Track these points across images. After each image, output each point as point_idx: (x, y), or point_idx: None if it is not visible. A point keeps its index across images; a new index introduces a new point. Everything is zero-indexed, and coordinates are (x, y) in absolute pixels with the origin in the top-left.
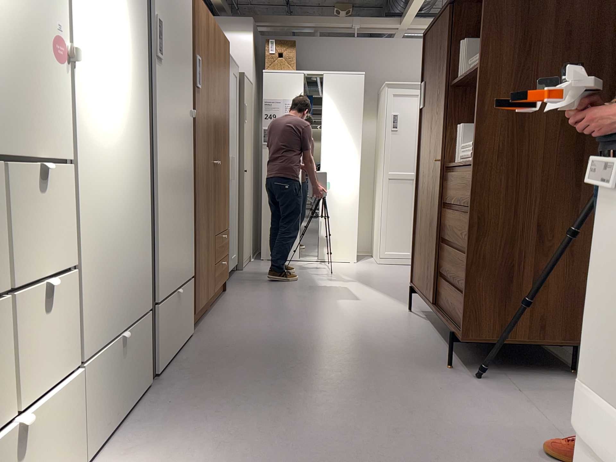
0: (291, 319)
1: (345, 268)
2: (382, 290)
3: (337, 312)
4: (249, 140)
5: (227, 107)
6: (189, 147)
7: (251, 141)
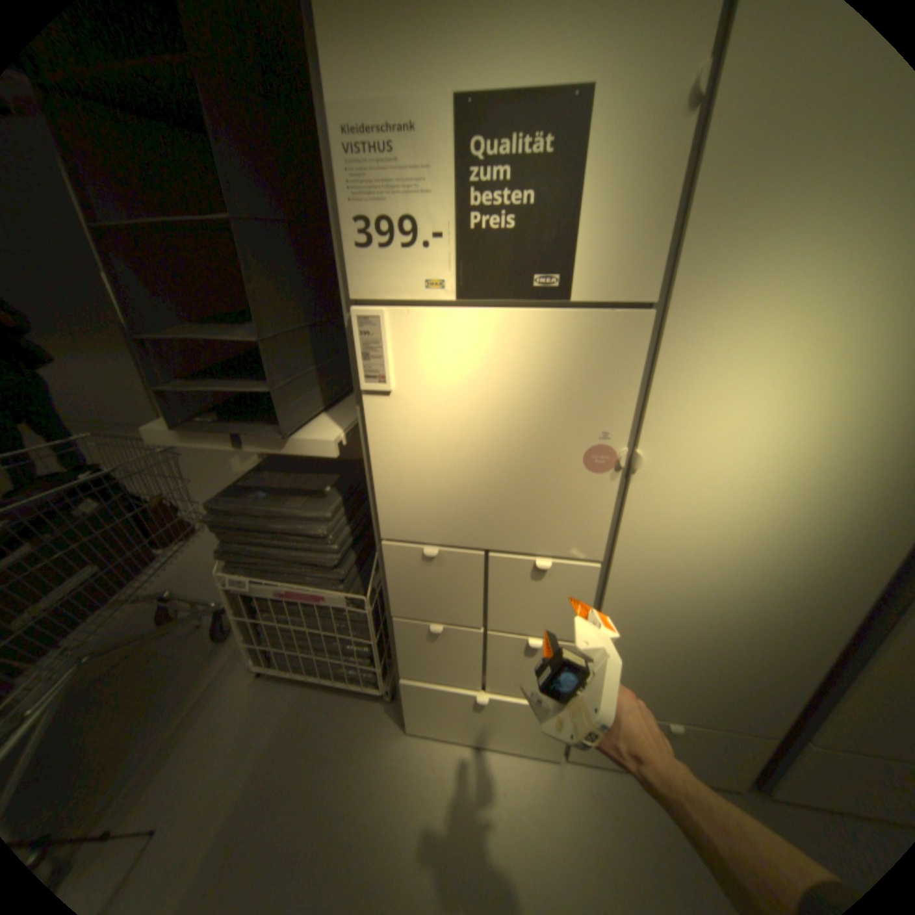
0: None
1: None
2: None
3: None
4: None
5: None
6: None
7: None
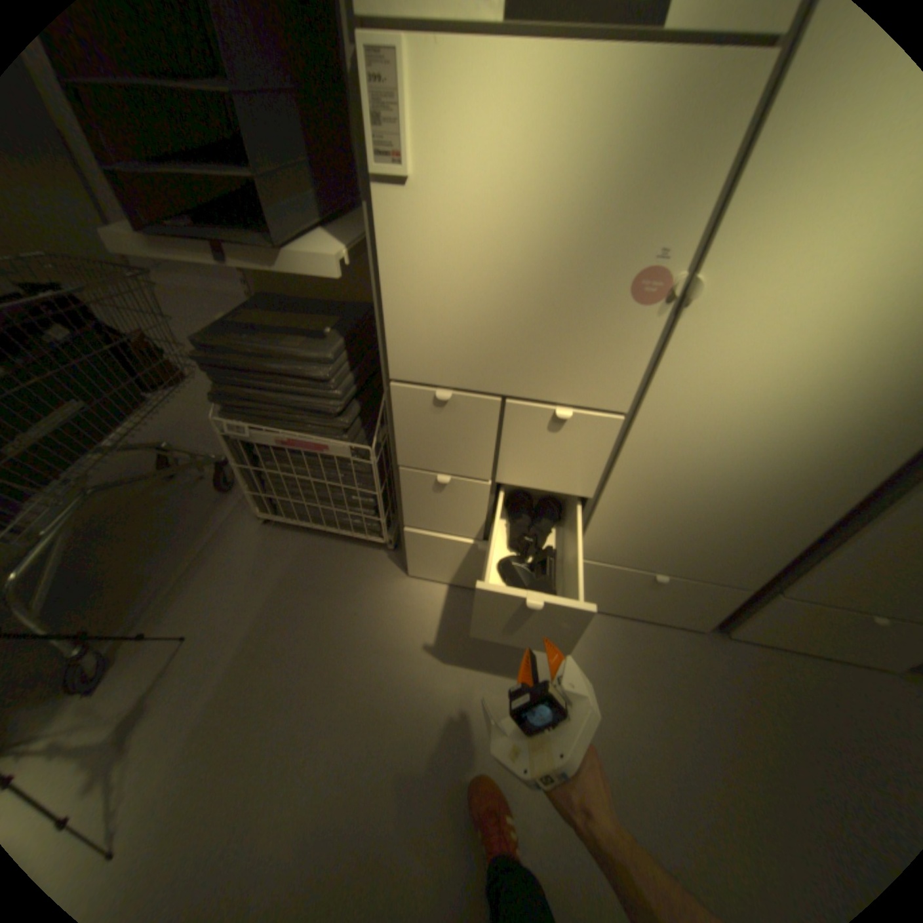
0: None
1: None
2: None
3: None
4: None
5: None
6: None
7: None
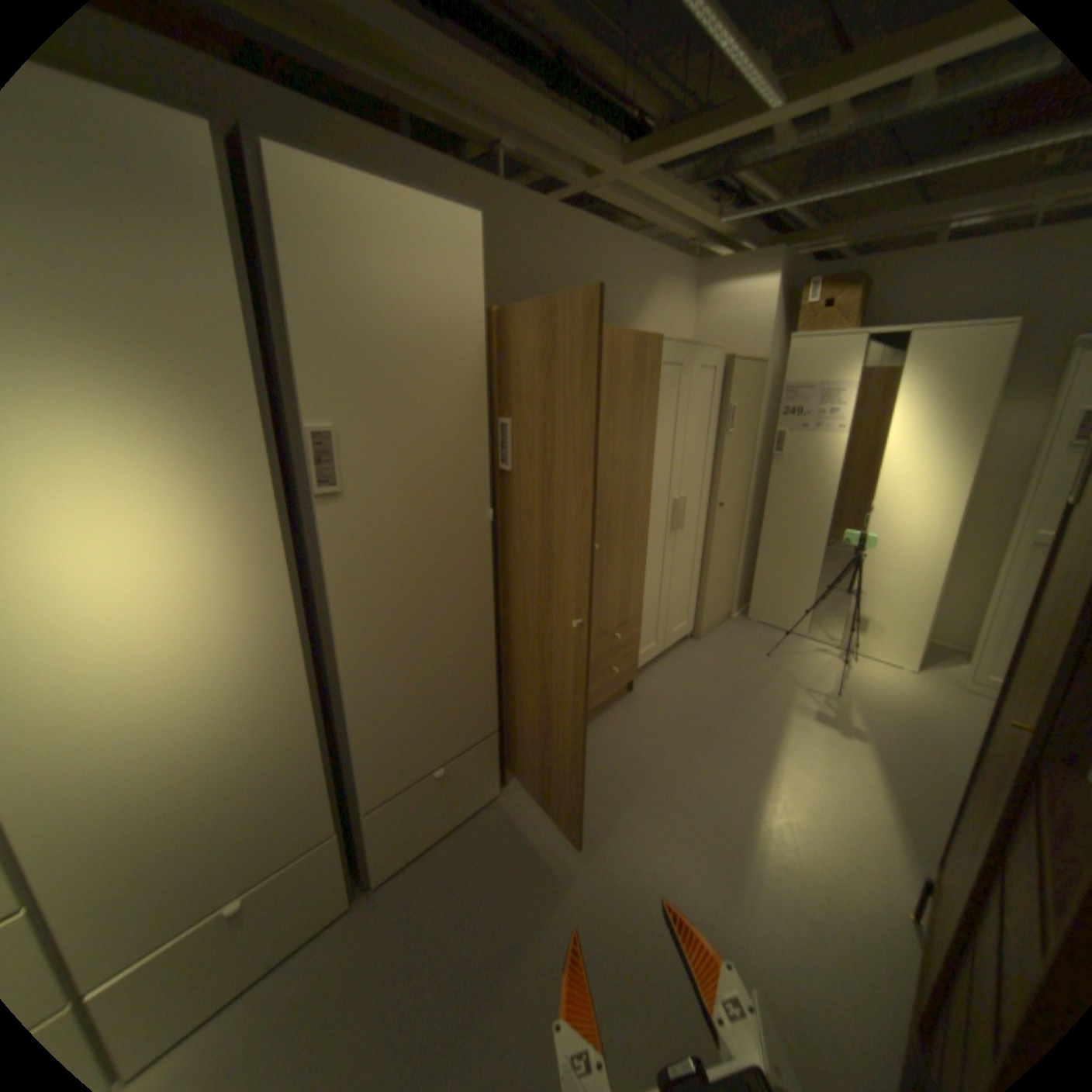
0: (655, 820)
1: (880, 685)
2: (902, 799)
3: (749, 837)
4: (741, 456)
5: (643, 446)
6: (478, 569)
7: (749, 454)
